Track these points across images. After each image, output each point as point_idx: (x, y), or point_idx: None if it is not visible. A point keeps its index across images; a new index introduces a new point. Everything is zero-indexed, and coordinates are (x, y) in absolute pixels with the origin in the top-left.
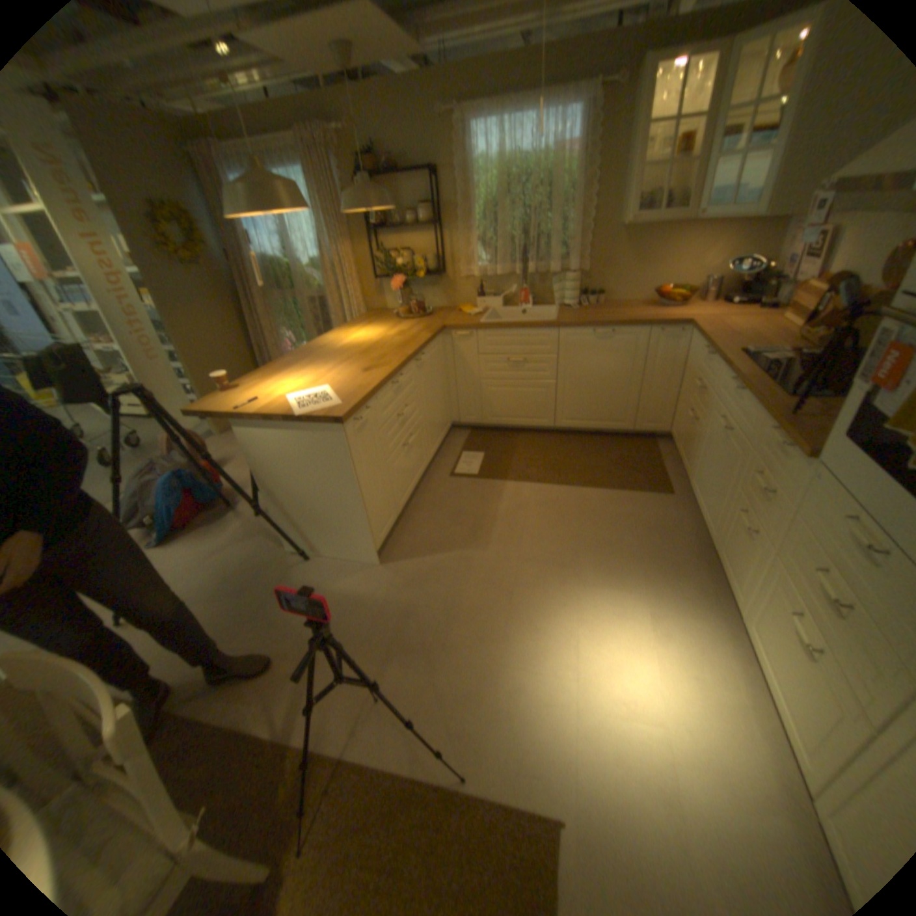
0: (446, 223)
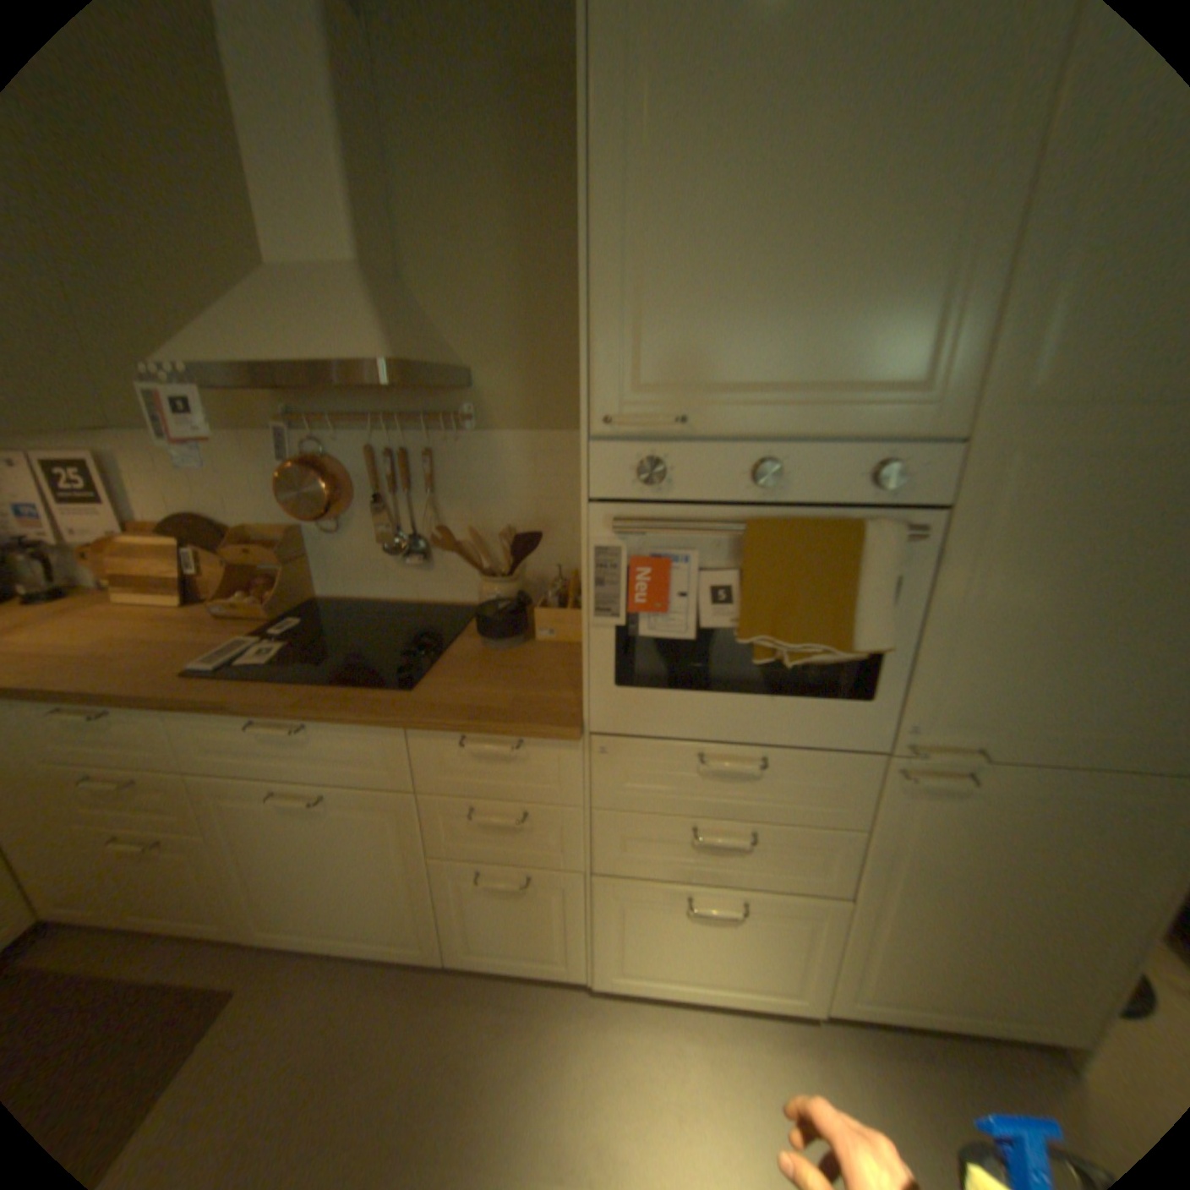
0: None
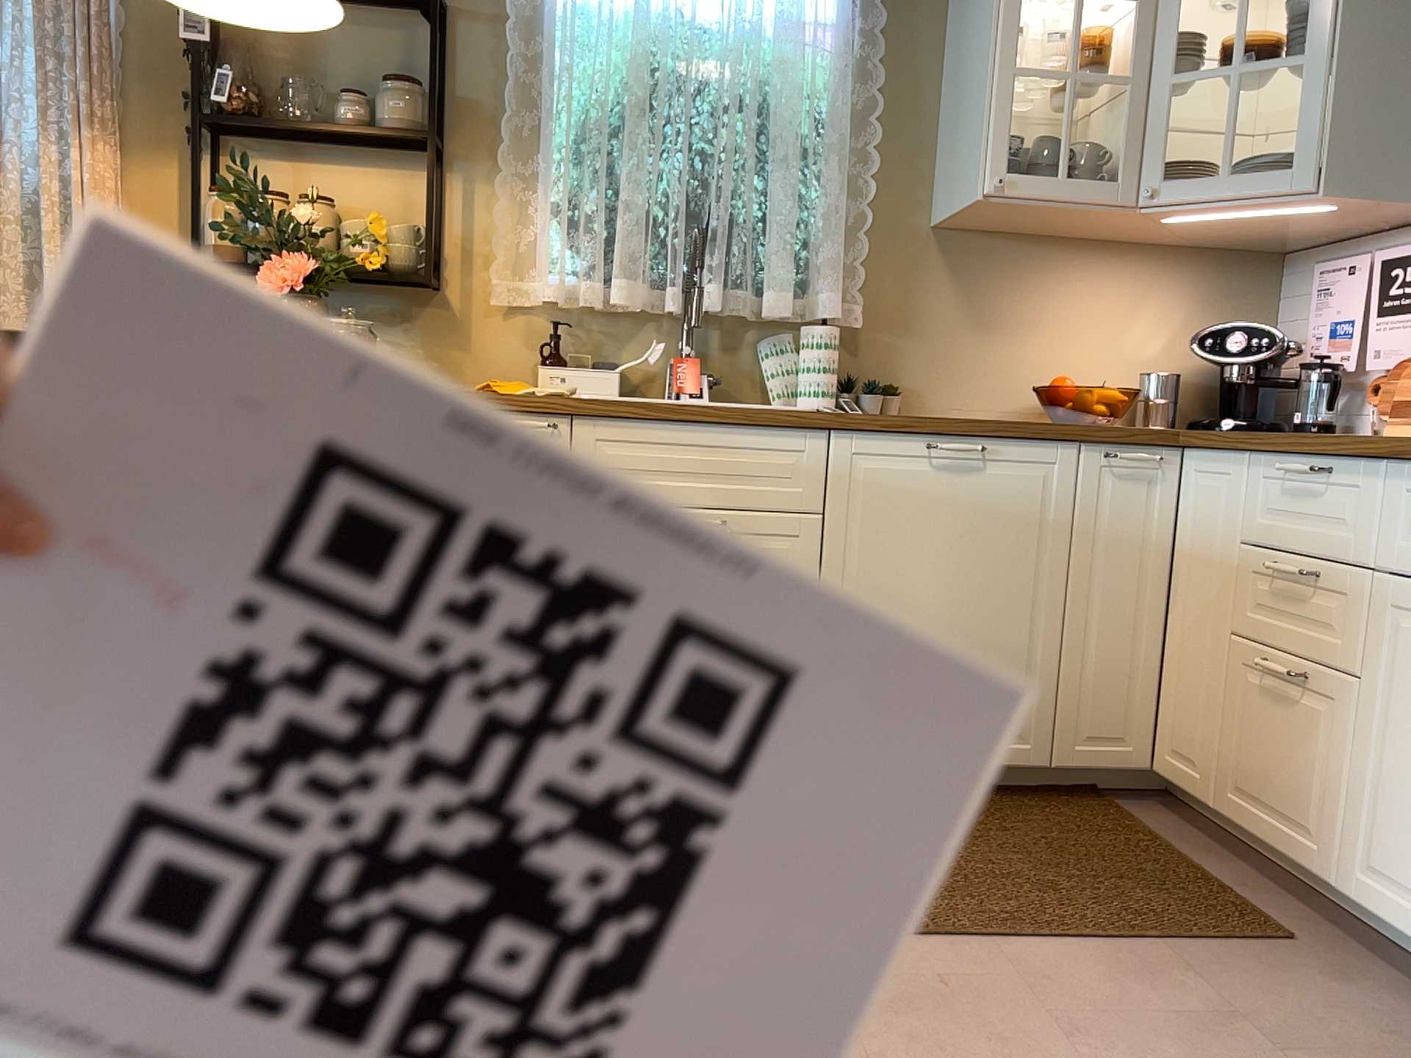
0: (464, 156)
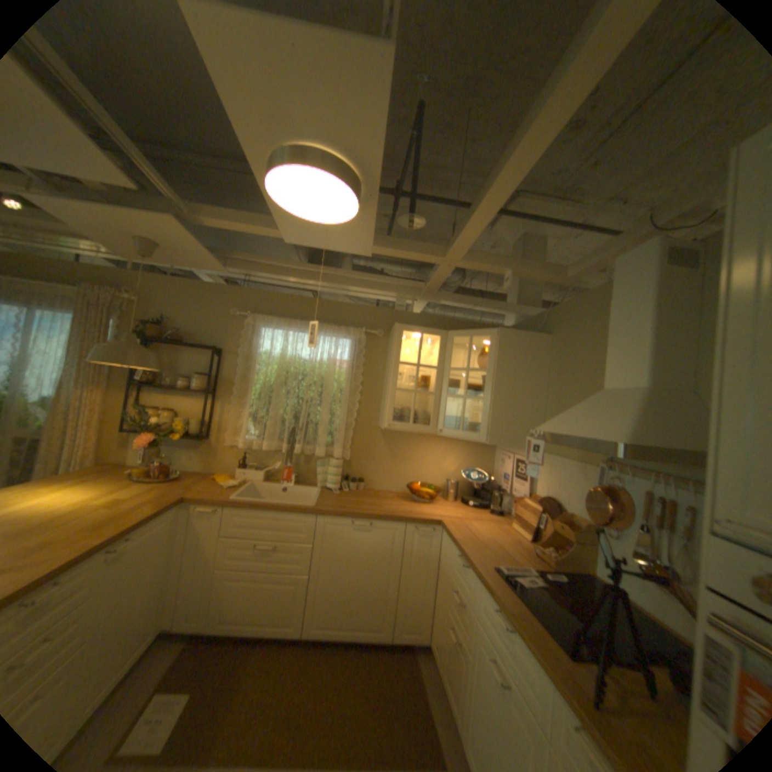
0: (221, 396)
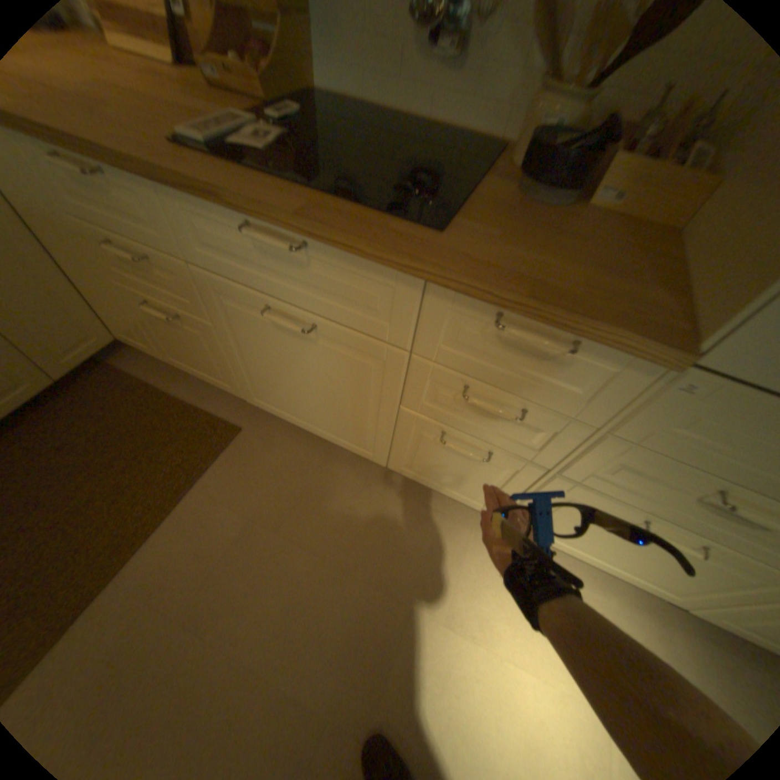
0: None
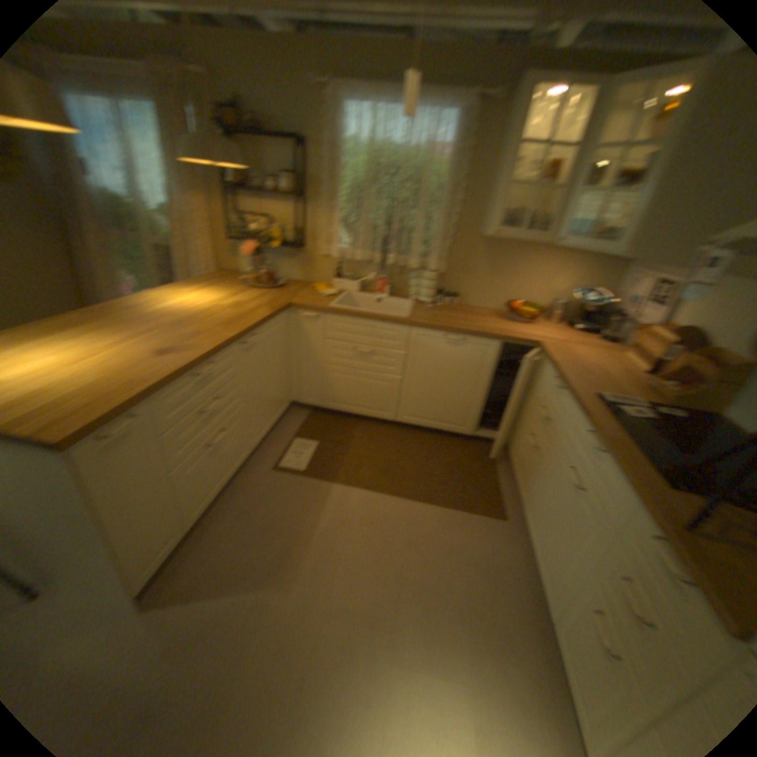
0: (313, 198)
